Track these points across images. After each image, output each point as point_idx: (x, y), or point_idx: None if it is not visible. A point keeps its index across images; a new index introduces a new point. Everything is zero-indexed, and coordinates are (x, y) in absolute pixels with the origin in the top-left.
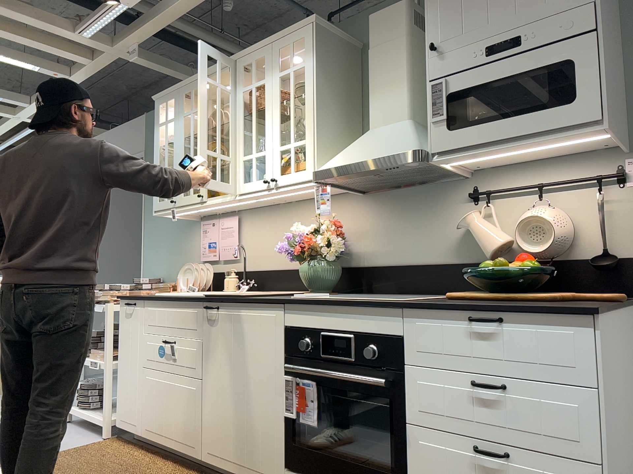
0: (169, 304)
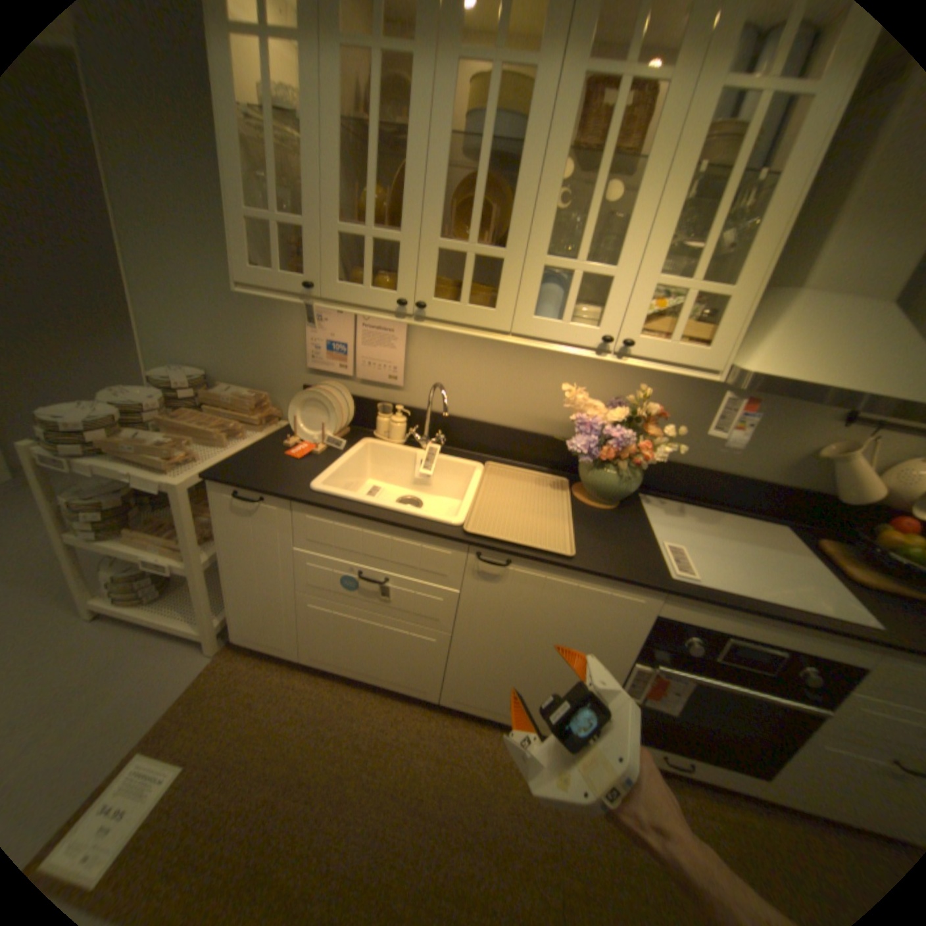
0: (371, 526)
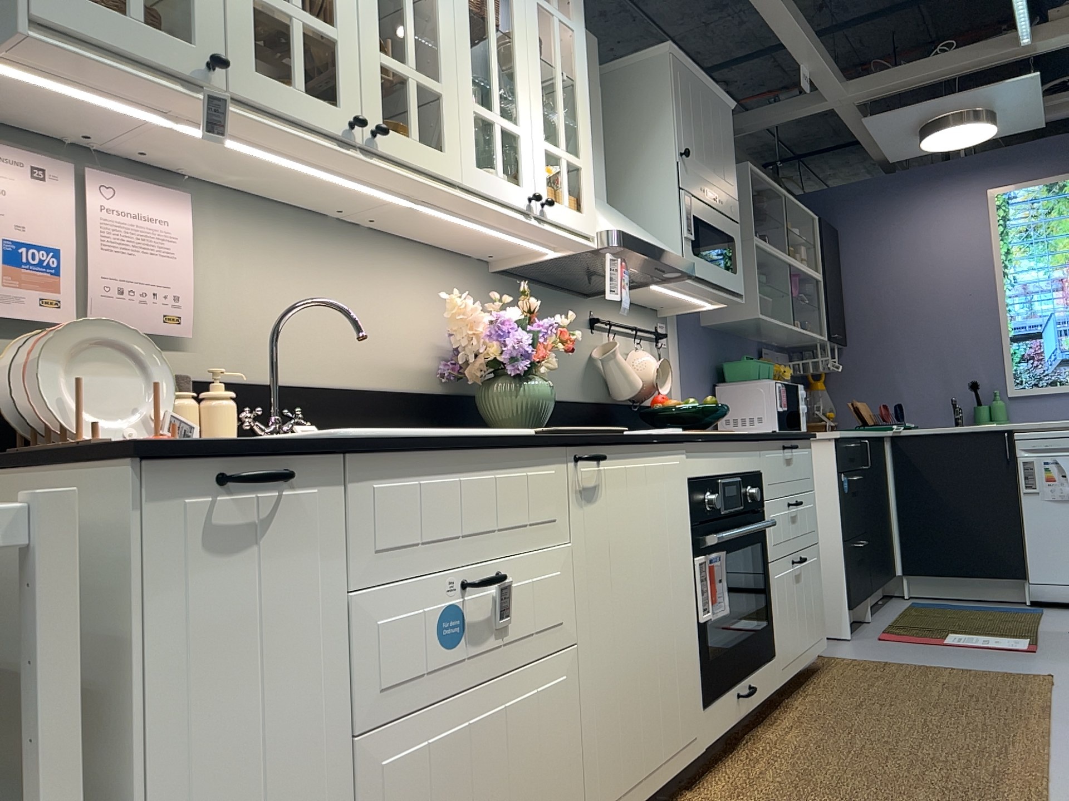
0: (466, 463)
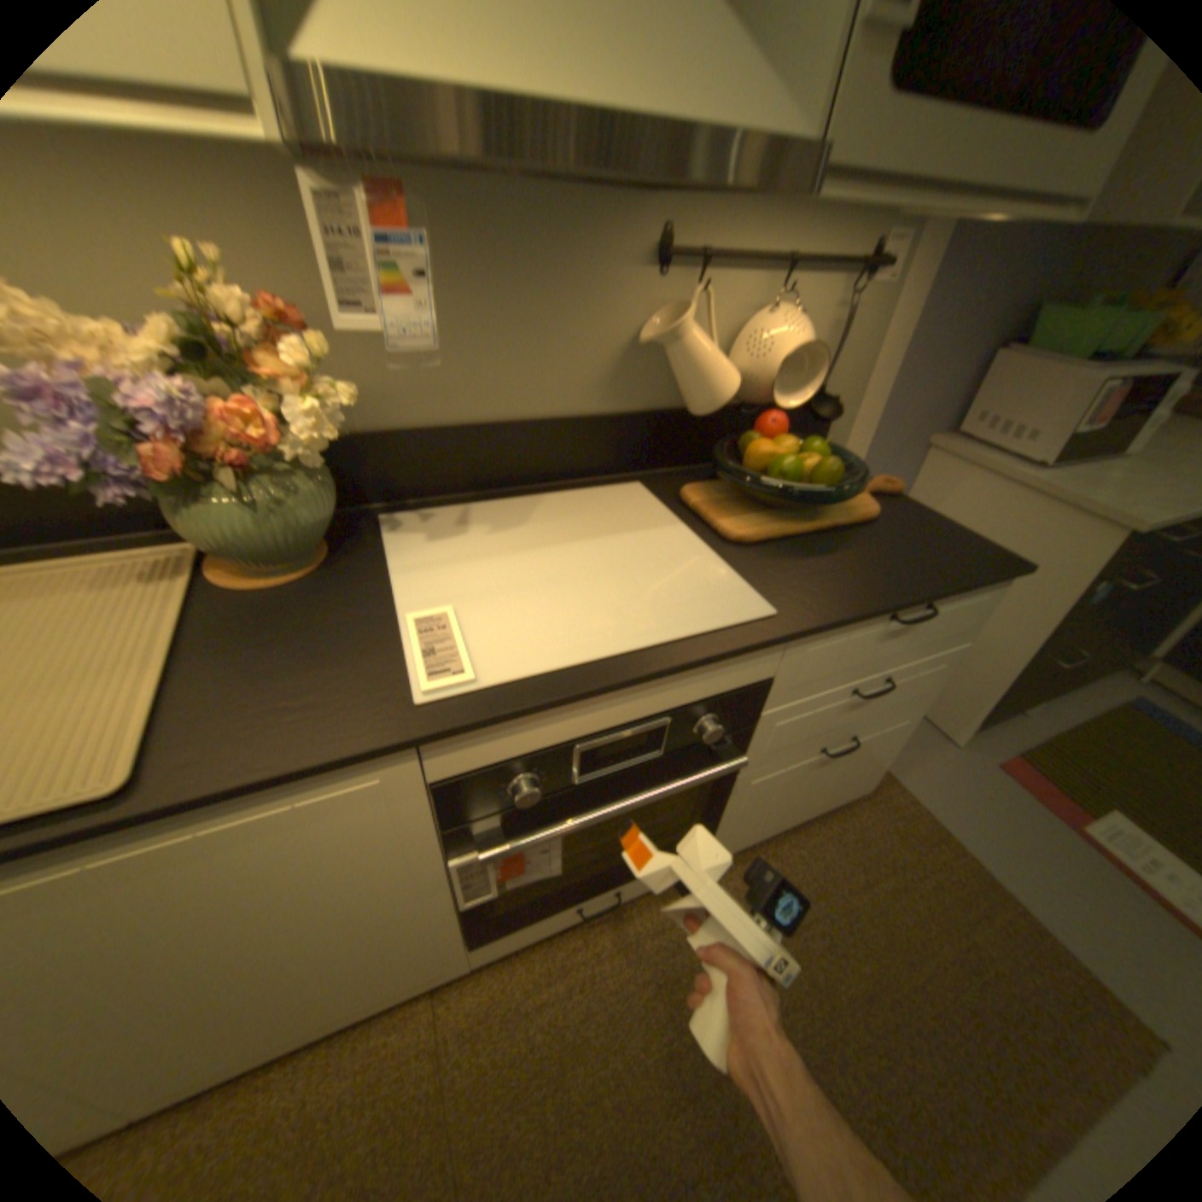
0: None
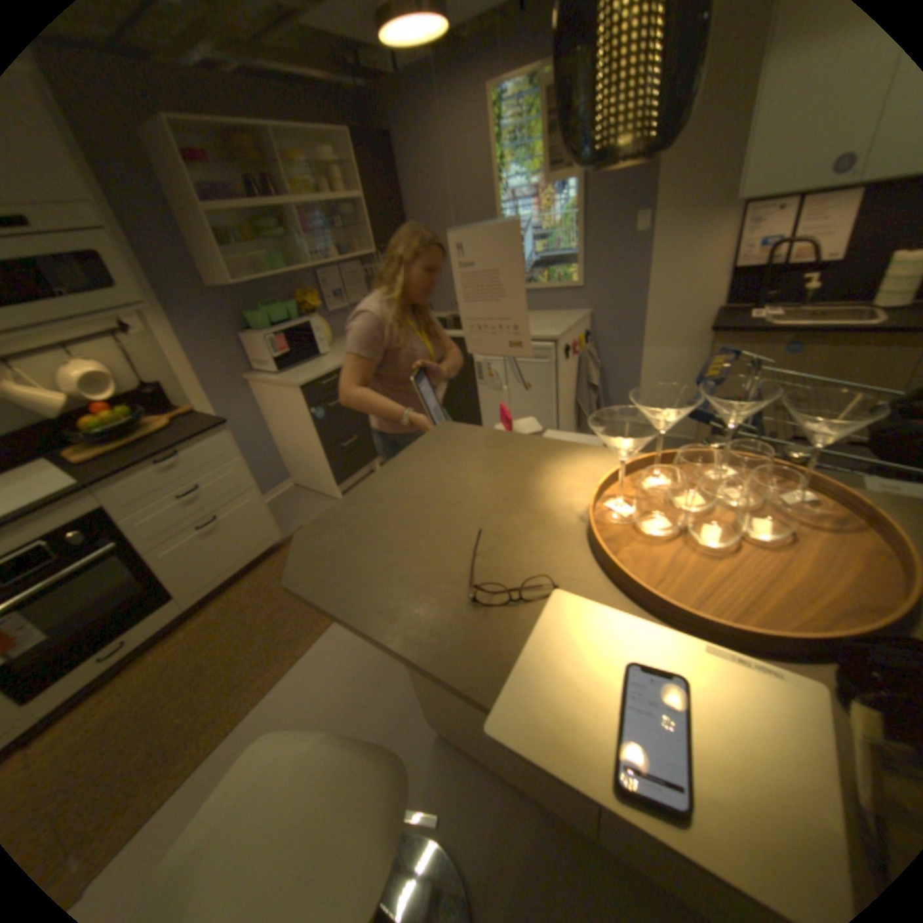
0: None
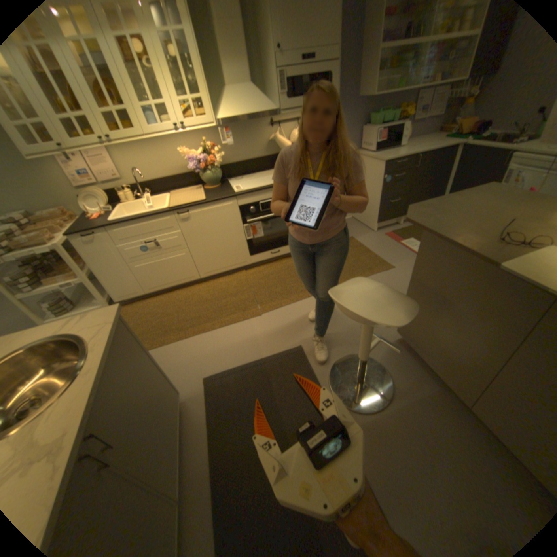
0: (138, 222)
